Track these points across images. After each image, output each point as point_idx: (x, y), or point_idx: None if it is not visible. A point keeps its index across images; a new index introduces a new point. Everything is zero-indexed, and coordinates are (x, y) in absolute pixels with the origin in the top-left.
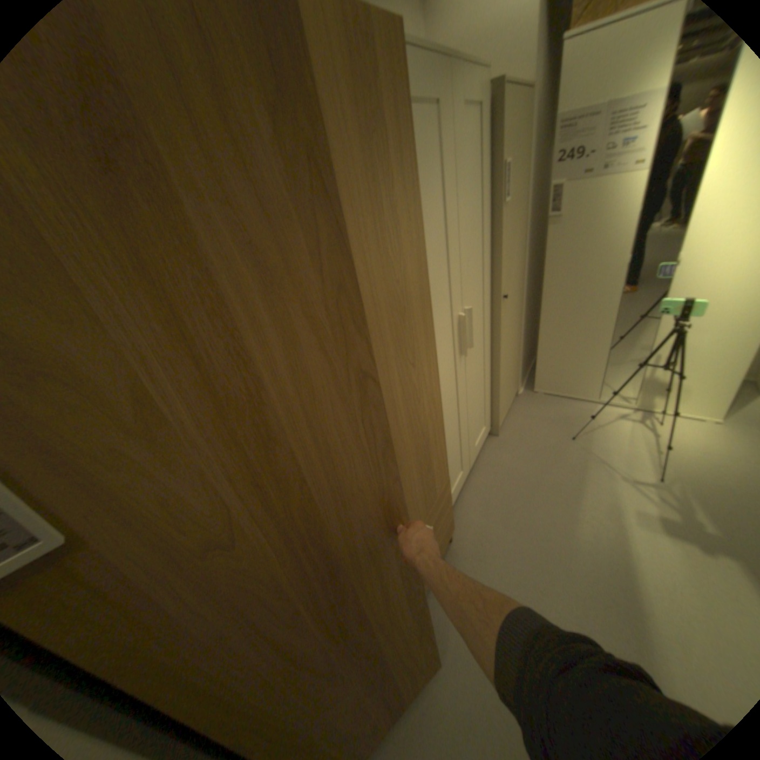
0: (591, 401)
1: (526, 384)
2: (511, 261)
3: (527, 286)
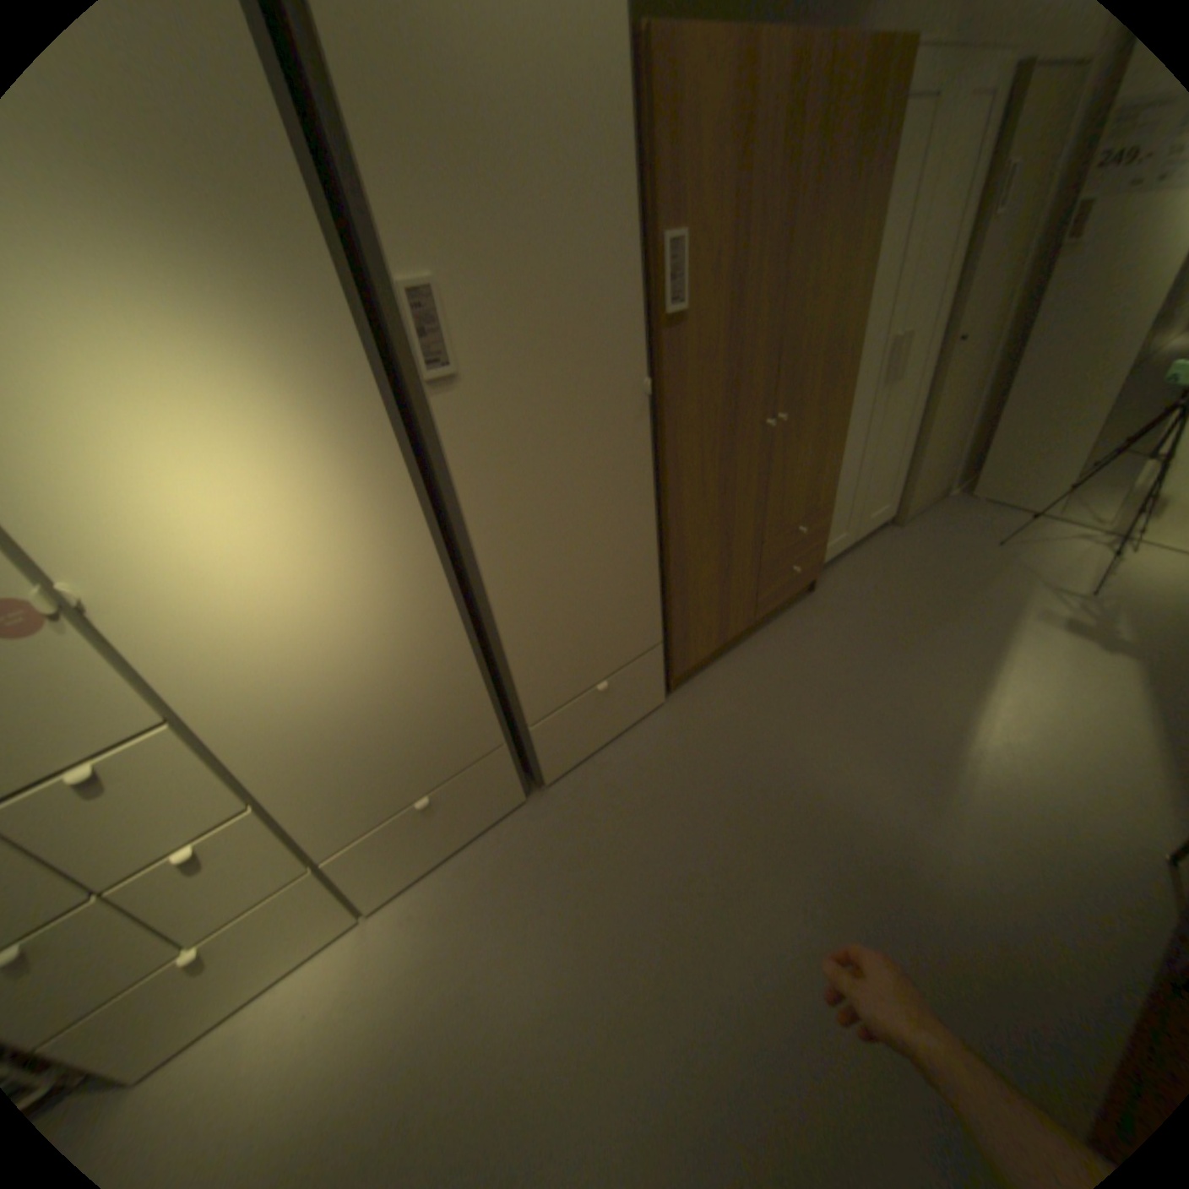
0: (1050, 516)
1: (967, 488)
2: (986, 296)
3: (1008, 345)
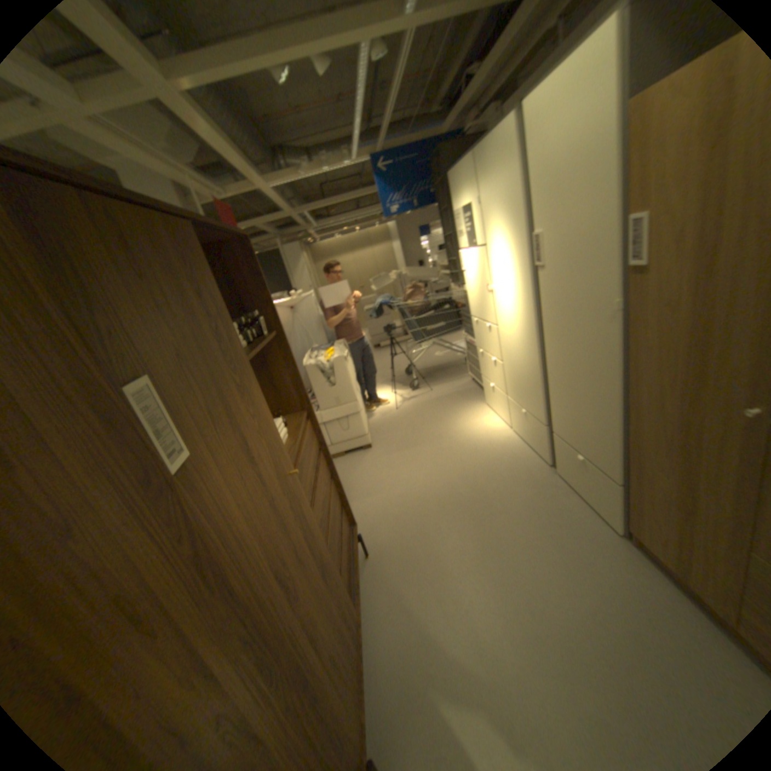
0: None
1: None
2: None
3: None
